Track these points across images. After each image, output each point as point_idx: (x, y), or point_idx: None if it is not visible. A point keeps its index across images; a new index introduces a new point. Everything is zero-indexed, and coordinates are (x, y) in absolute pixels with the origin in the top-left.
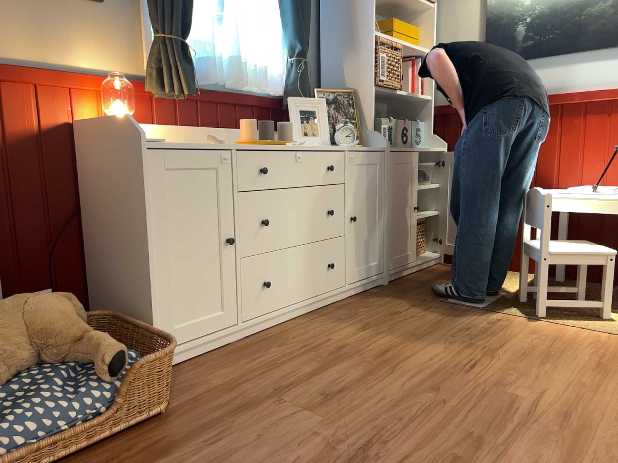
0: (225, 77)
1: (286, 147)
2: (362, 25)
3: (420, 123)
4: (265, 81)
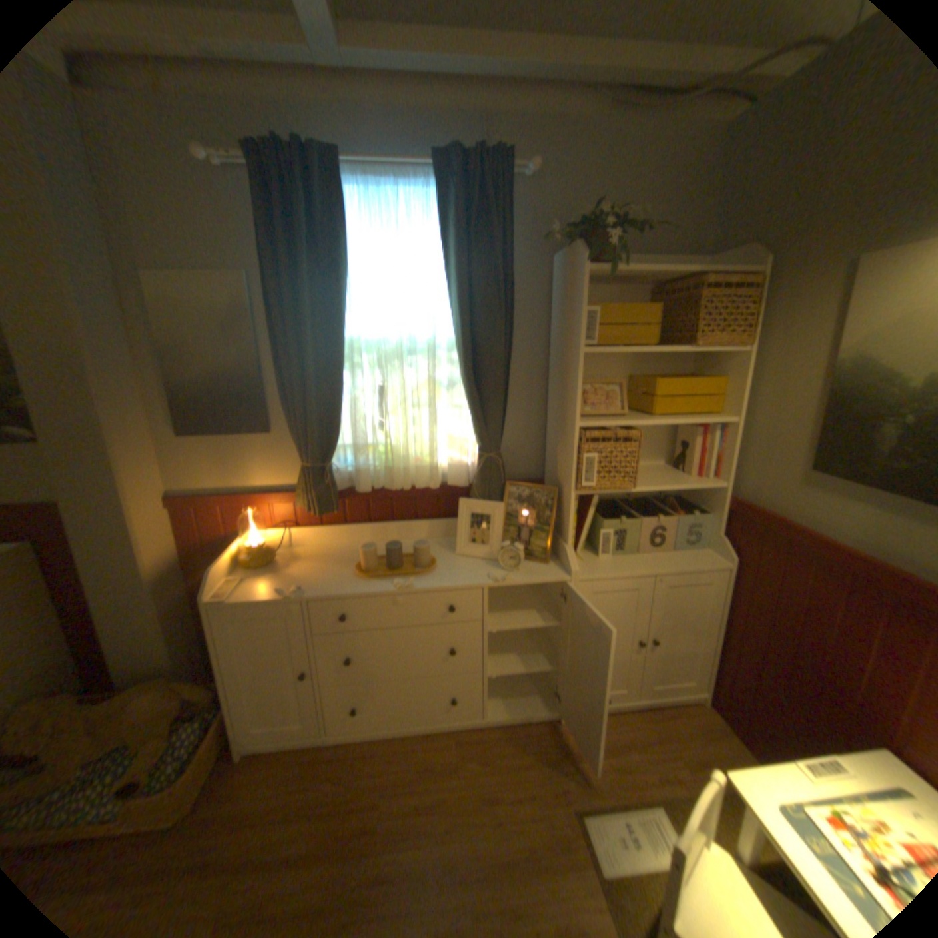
0: (388, 481)
1: (385, 591)
2: (569, 412)
3: (709, 514)
4: (451, 472)
